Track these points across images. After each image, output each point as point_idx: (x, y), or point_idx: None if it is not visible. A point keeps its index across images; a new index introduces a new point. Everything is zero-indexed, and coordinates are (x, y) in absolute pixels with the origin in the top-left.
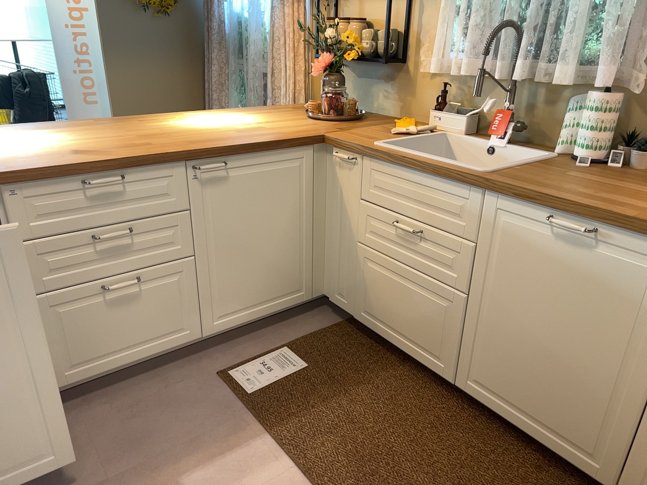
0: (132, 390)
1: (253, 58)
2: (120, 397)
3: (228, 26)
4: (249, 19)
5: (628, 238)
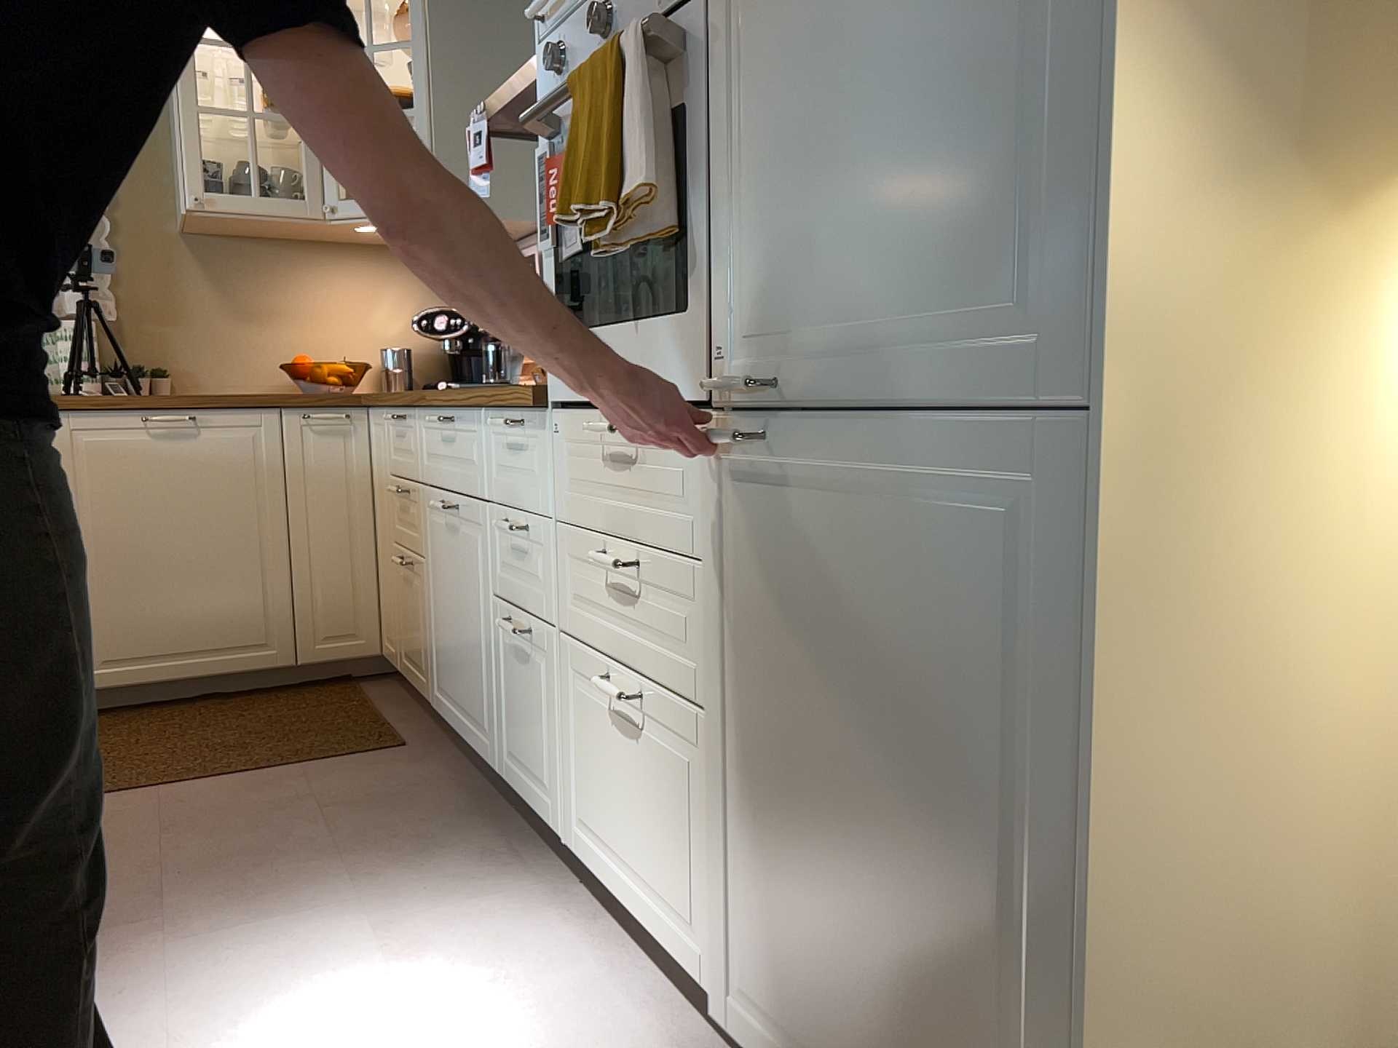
0: None
1: None
2: None
3: None
4: None
5: (223, 415)
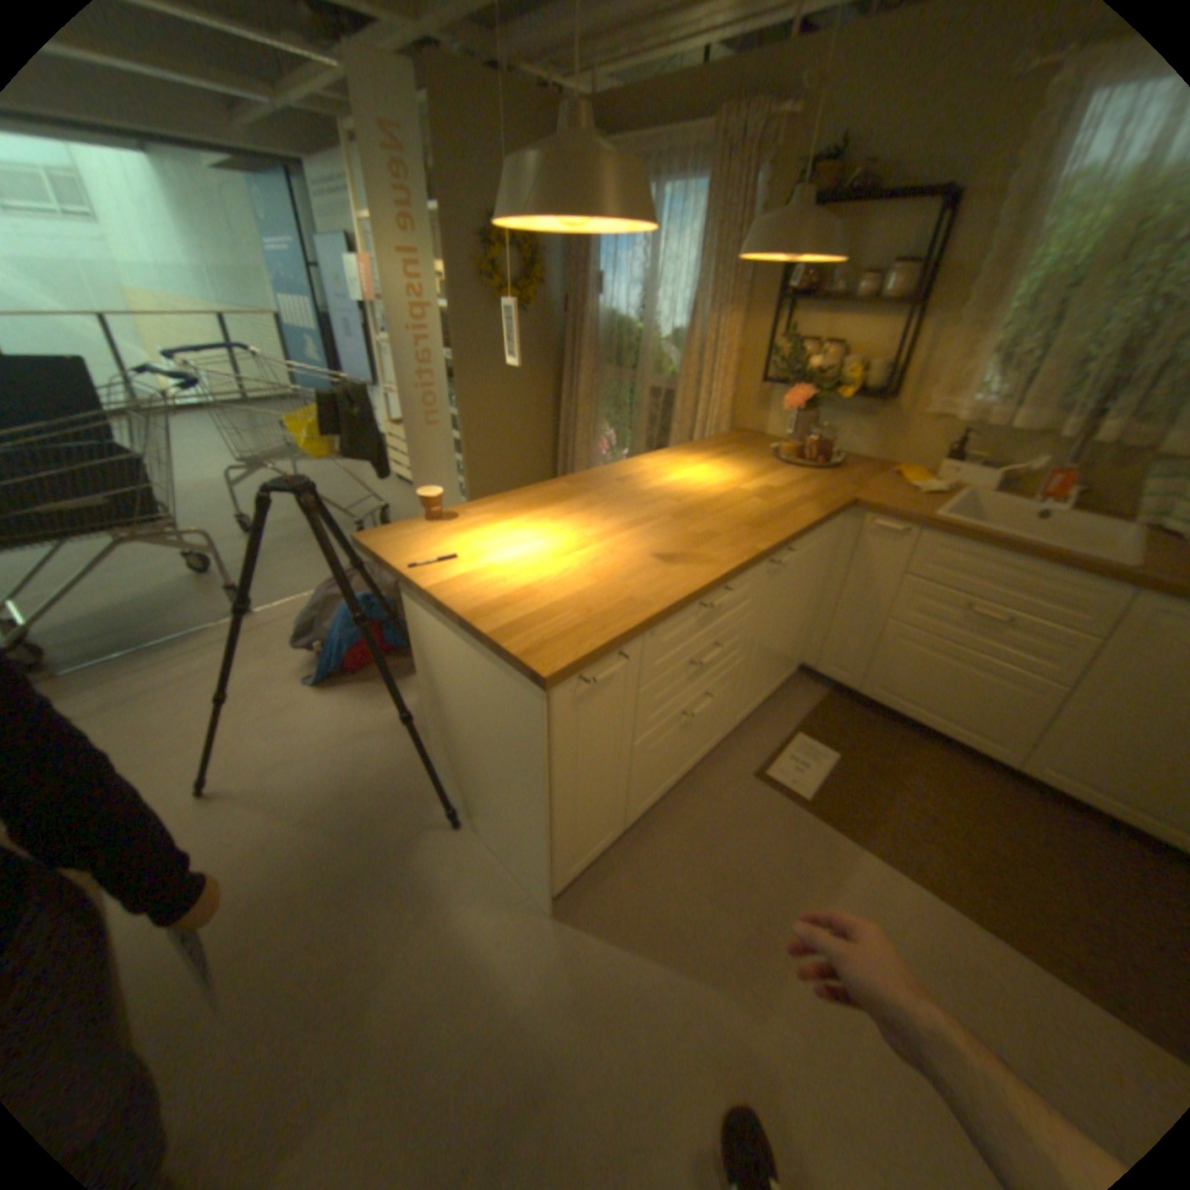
0: (680, 810)
1: (646, 371)
2: (675, 822)
3: (597, 325)
4: (635, 319)
5: None
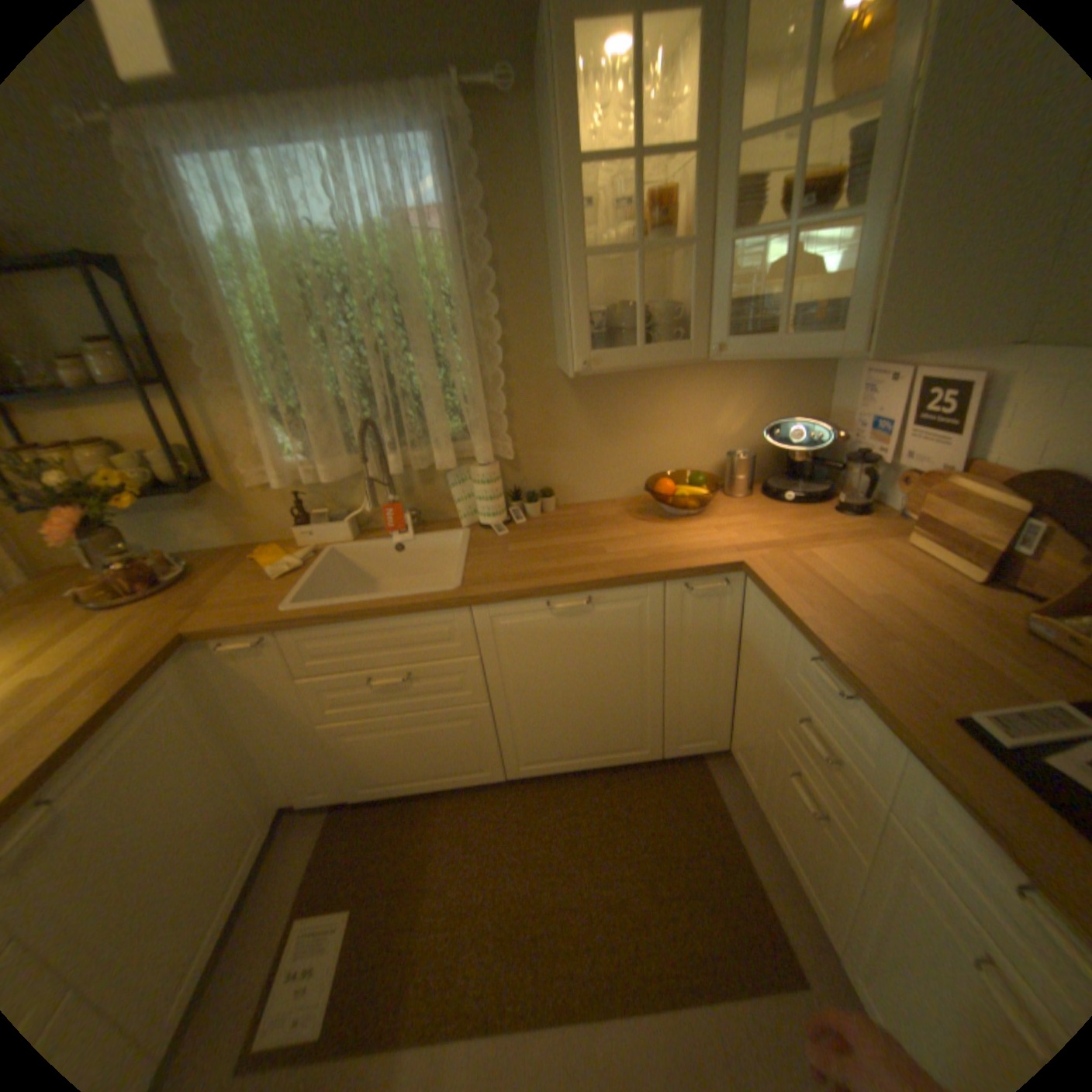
0: None
1: None
2: None
3: None
4: None
5: (615, 592)
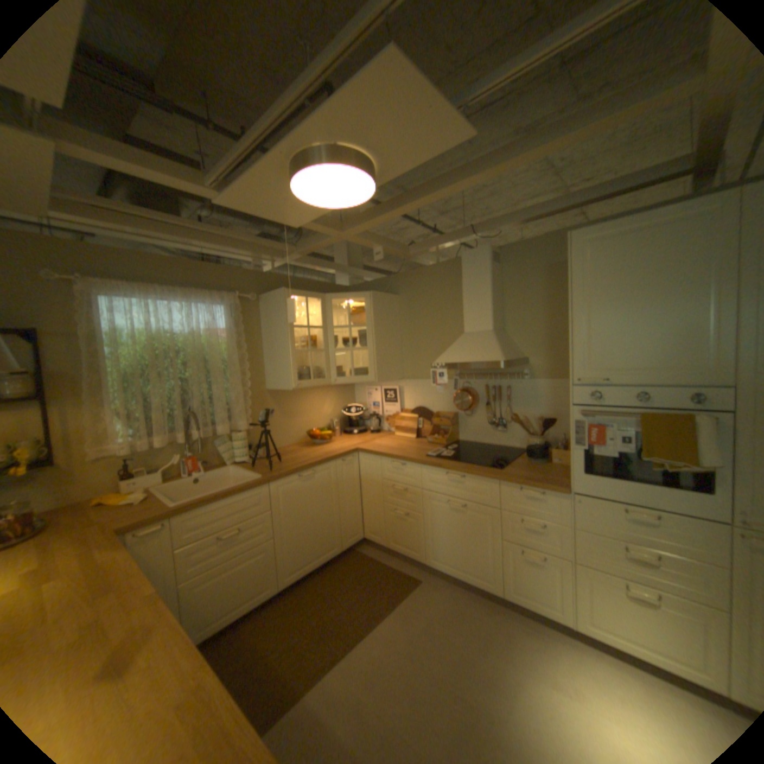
0: None
1: None
2: None
3: None
4: None
5: (321, 468)
